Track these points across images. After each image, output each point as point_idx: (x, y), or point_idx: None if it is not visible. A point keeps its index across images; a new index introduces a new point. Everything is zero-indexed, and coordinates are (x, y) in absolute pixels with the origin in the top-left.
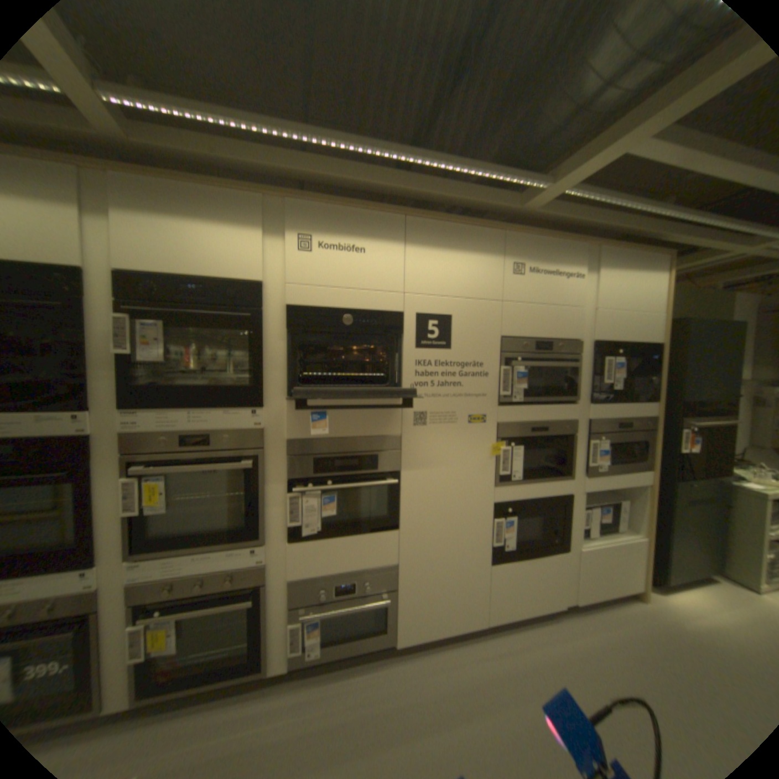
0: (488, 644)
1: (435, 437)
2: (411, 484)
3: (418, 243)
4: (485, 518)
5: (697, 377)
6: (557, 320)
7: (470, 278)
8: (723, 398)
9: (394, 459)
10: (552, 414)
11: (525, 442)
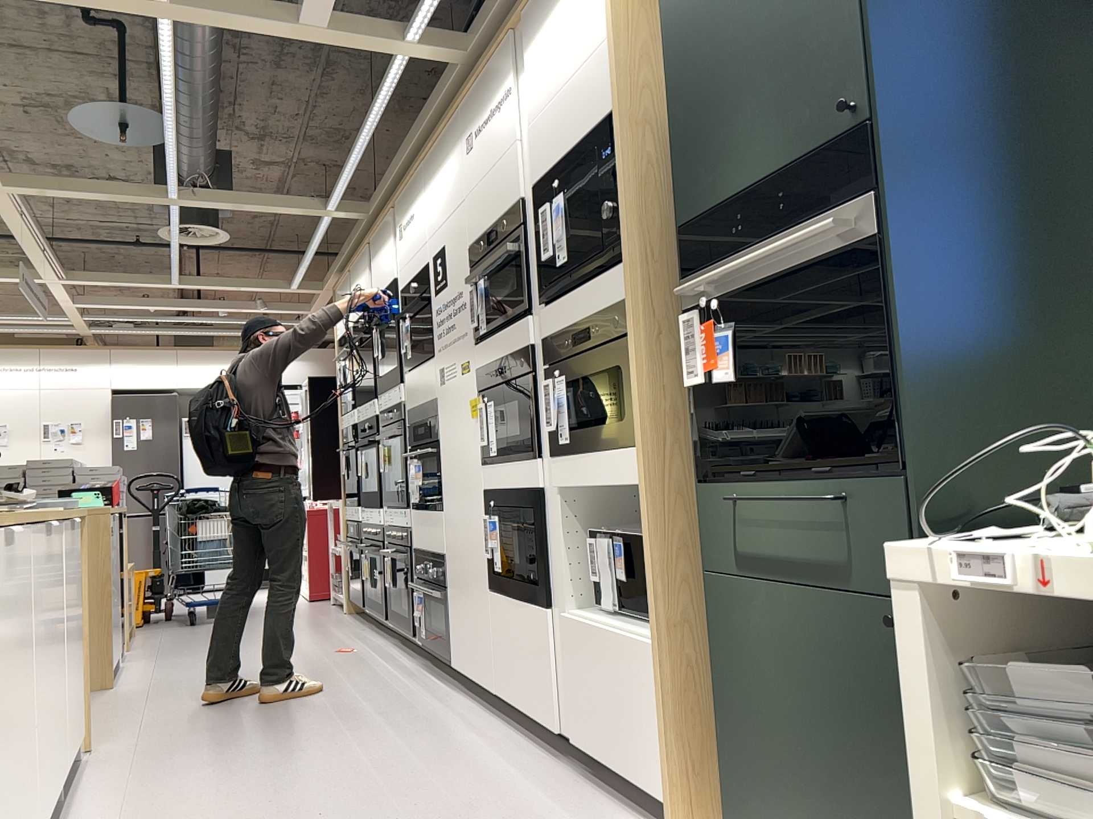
0: (496, 722)
1: (448, 396)
2: (443, 456)
3: (428, 180)
4: (480, 512)
5: (707, 131)
6: (499, 183)
7: (449, 188)
8: (804, 146)
9: (434, 425)
10: (510, 341)
11: (495, 394)
